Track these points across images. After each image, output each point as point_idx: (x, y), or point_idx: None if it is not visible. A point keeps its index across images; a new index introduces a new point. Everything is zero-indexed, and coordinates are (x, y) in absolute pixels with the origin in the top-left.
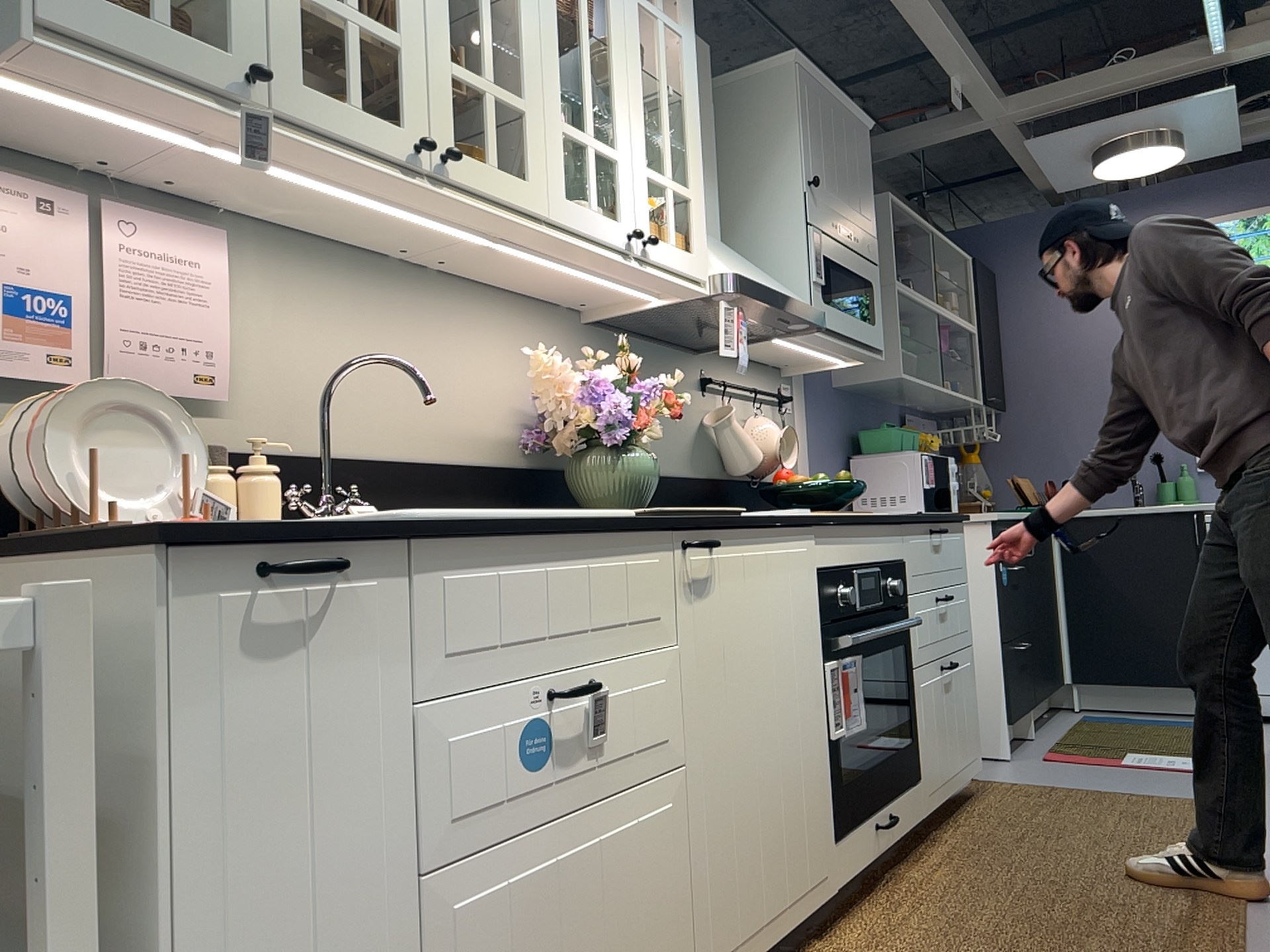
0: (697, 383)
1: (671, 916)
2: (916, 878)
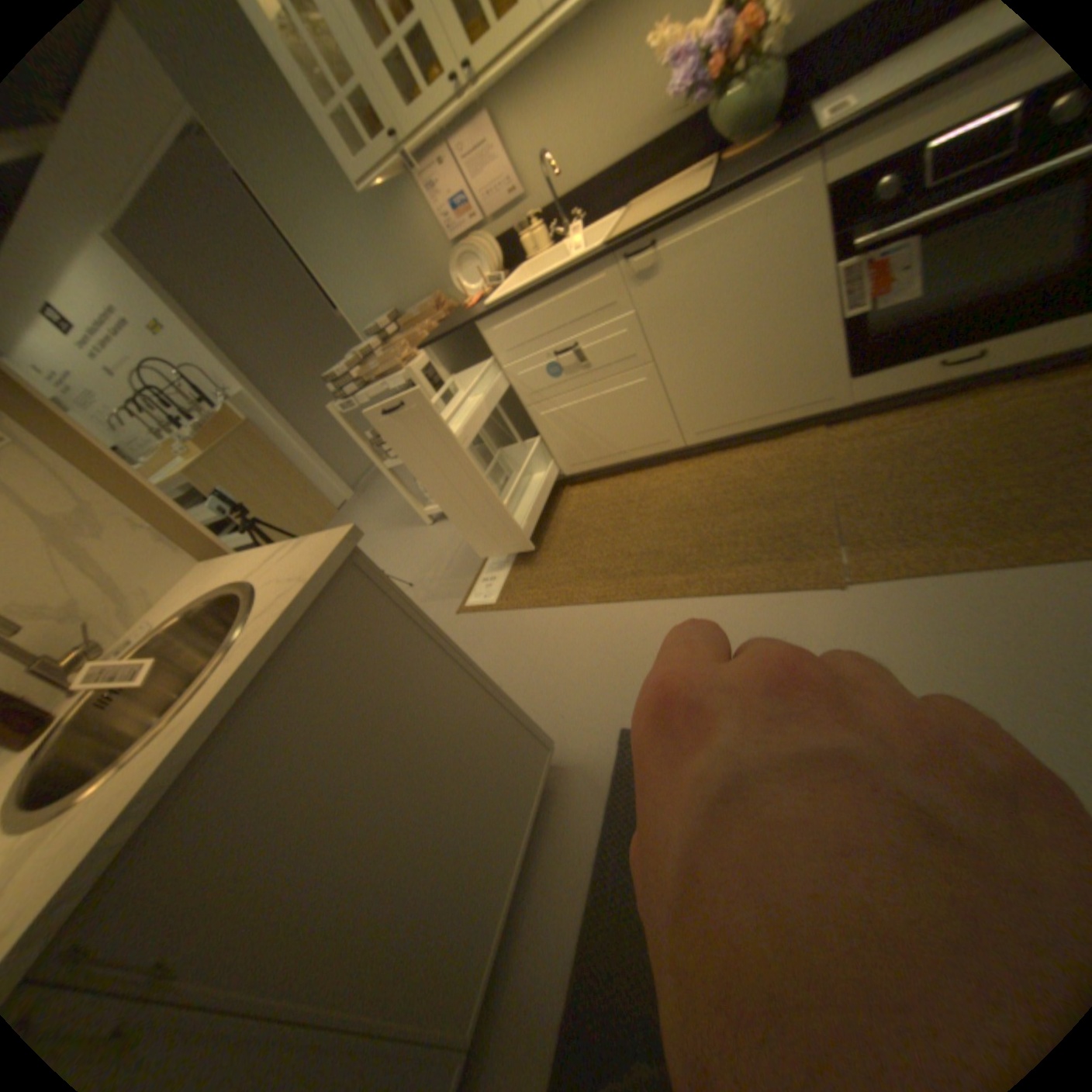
0: None
1: (656, 415)
2: (990, 399)
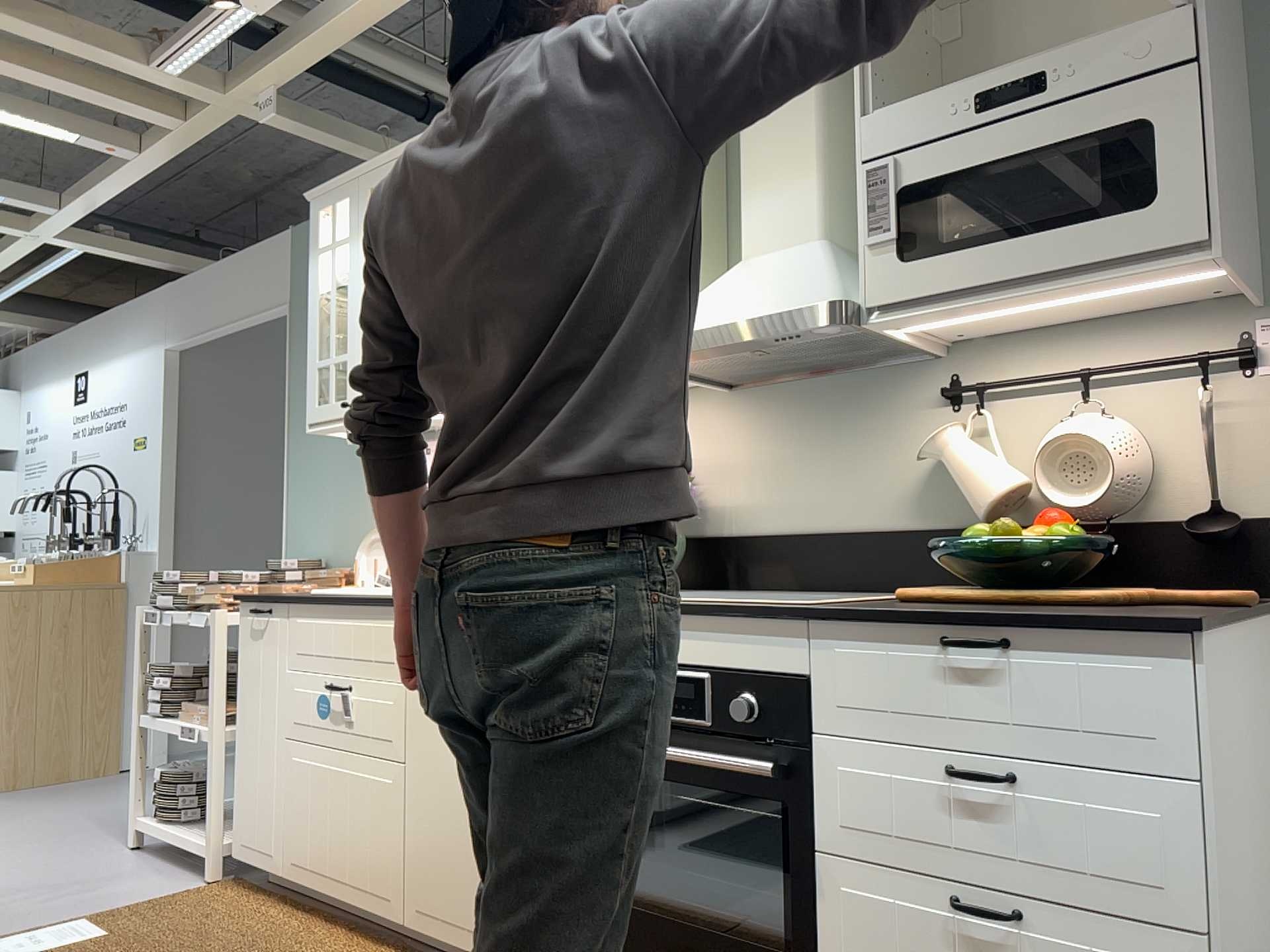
0: (929, 398)
1: (386, 848)
2: None
